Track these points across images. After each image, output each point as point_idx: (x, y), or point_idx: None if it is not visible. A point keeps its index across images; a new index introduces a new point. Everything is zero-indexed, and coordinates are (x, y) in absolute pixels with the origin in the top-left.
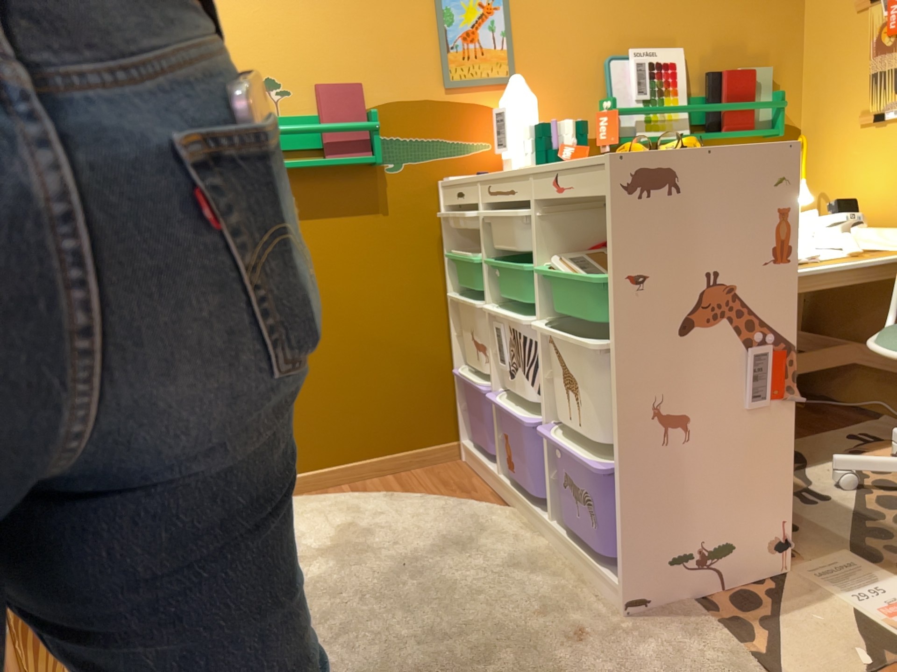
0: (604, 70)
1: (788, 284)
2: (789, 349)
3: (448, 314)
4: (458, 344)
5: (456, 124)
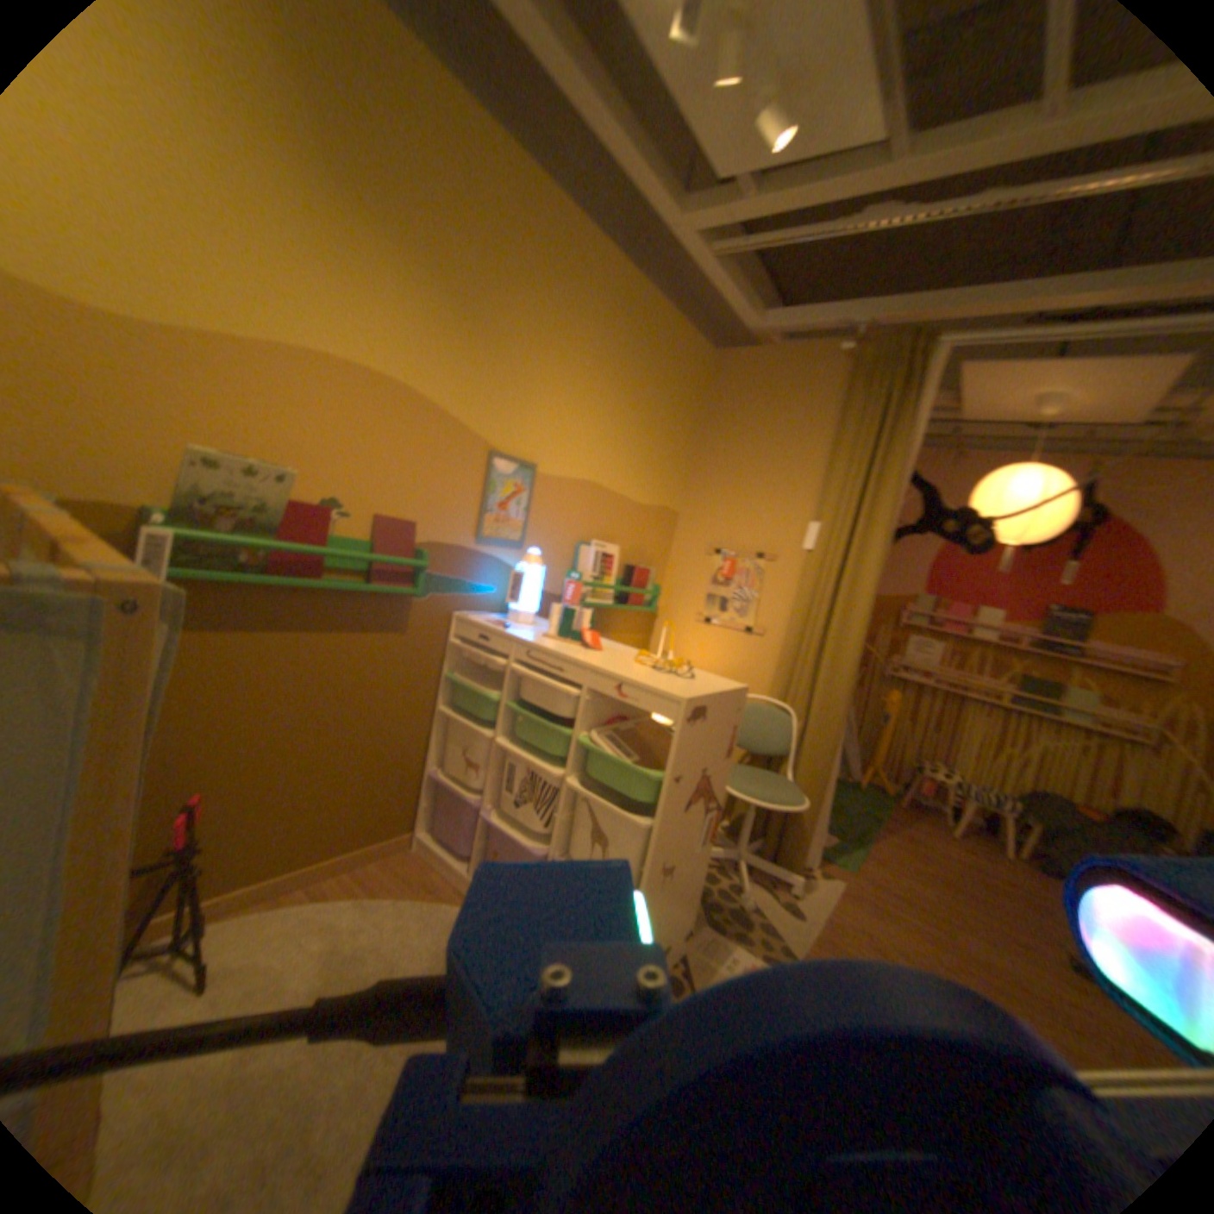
0: (575, 551)
1: (729, 770)
2: (721, 809)
3: (431, 725)
4: (435, 752)
5: (476, 571)
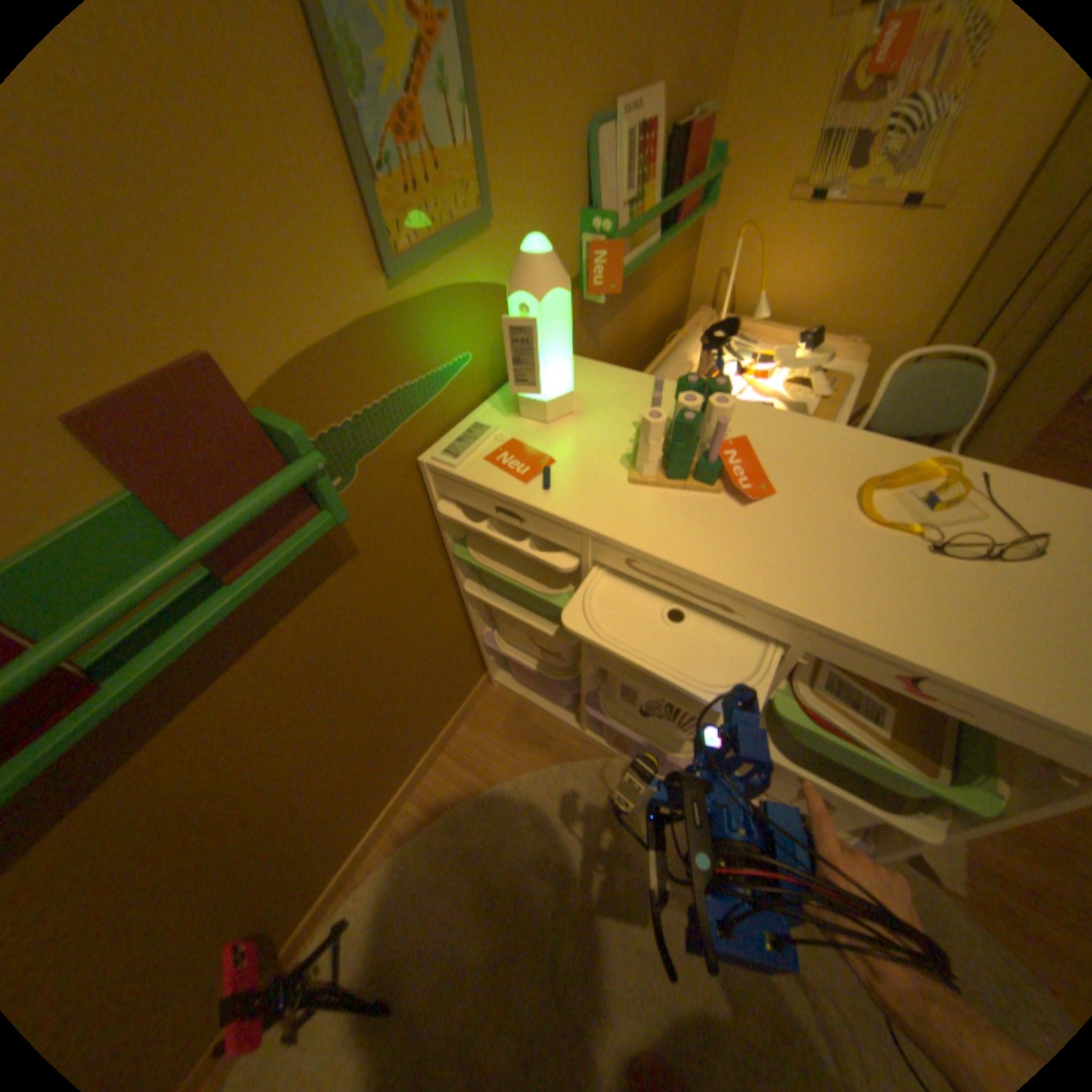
0: (590, 144)
1: None
2: None
3: (461, 594)
4: (480, 616)
5: (420, 341)
